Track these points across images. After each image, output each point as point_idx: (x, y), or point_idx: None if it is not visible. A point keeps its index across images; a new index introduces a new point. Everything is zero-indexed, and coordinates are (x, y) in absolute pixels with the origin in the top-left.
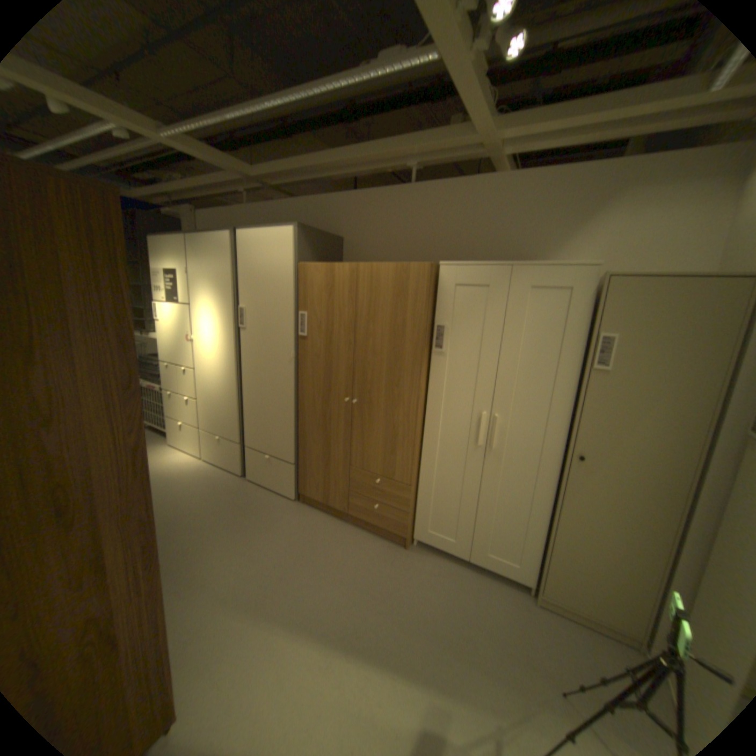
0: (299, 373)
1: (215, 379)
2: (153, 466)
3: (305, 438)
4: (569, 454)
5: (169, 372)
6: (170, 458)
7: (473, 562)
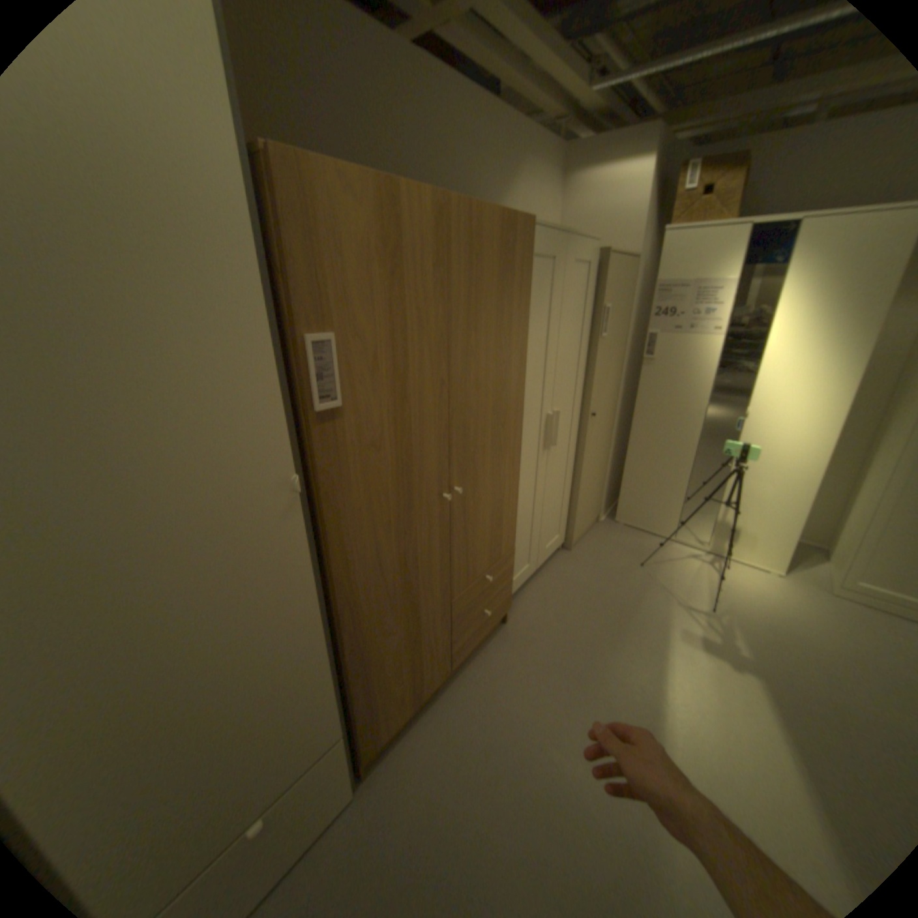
0: (311, 521)
1: None
2: None
3: (362, 651)
4: (586, 417)
5: None
6: None
7: (537, 568)
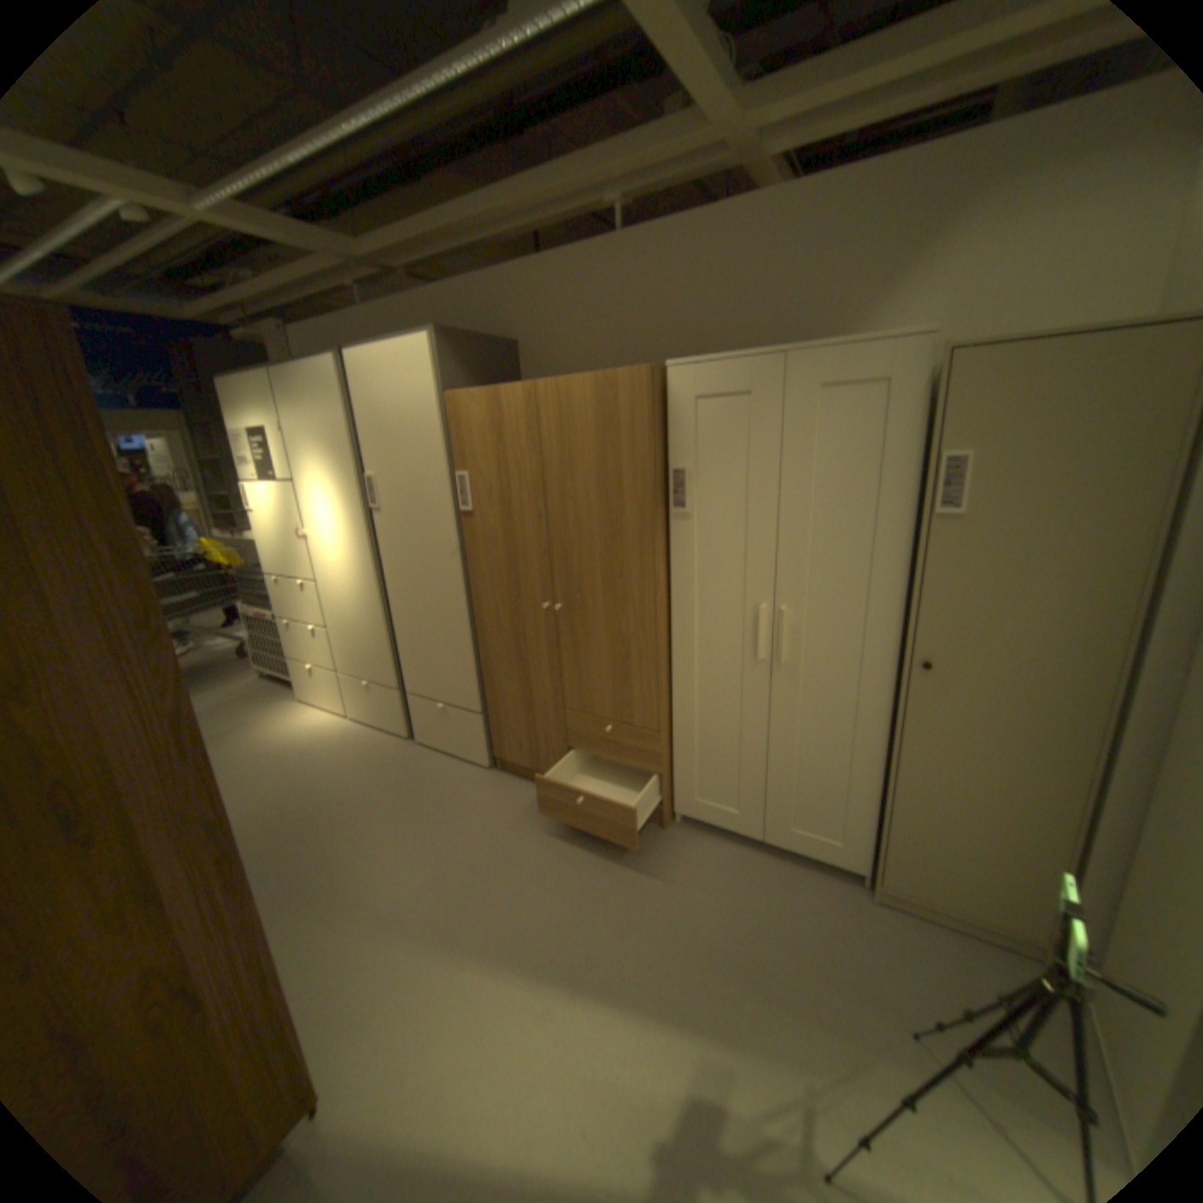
0: (471, 571)
1: (349, 594)
2: (278, 735)
3: (492, 672)
4: (906, 661)
5: (282, 591)
6: (303, 721)
7: (769, 843)
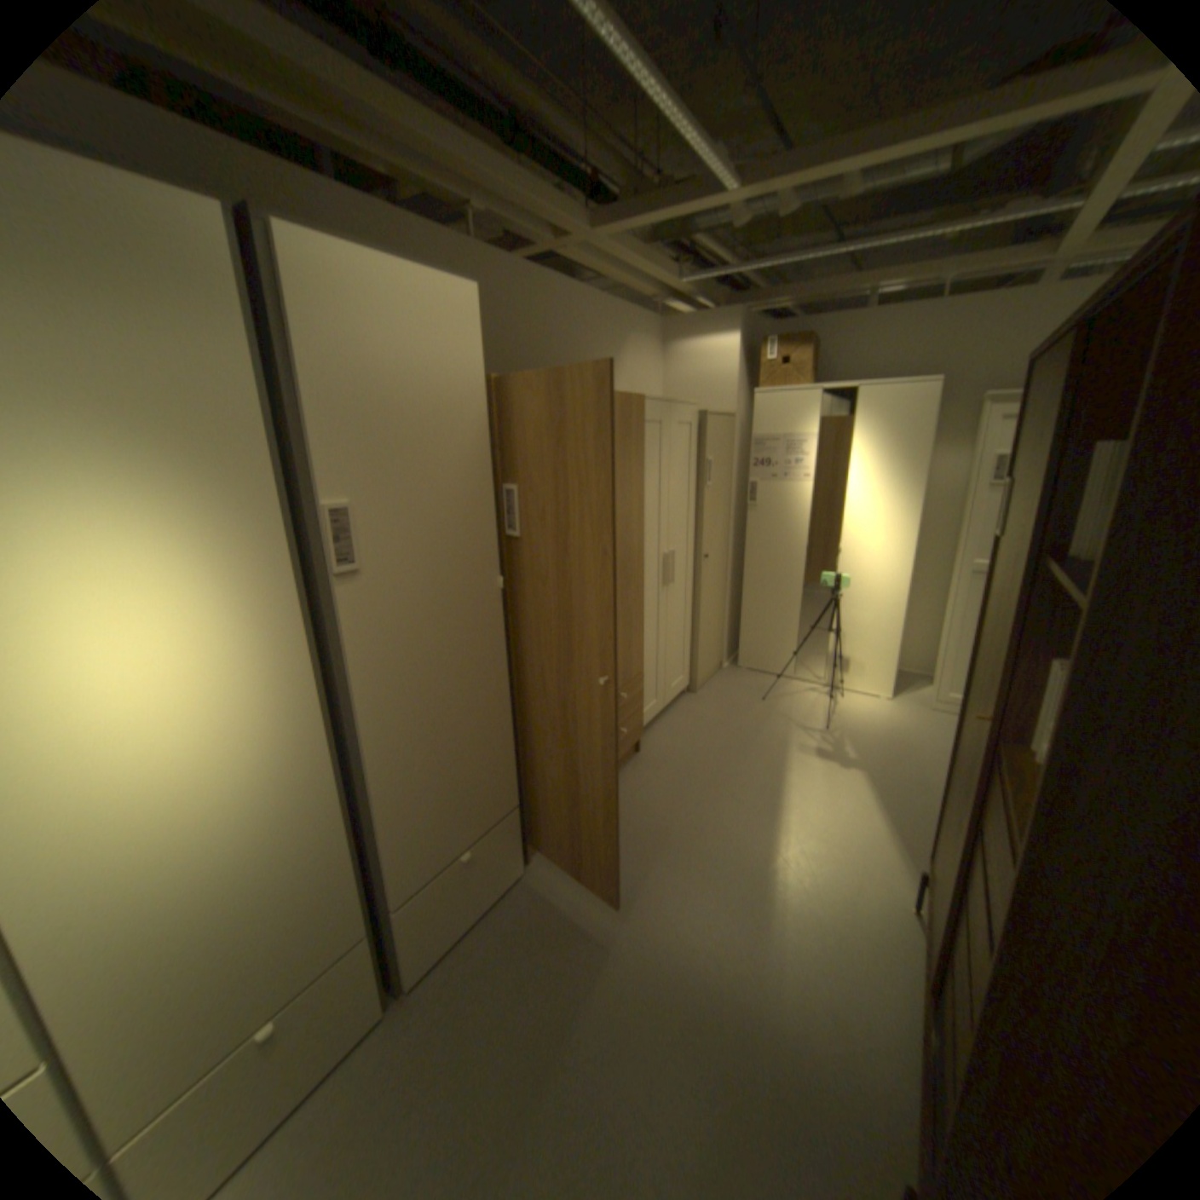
0: (504, 616)
1: (205, 836)
2: None
3: (532, 732)
4: (699, 559)
5: None
6: None
7: (665, 706)
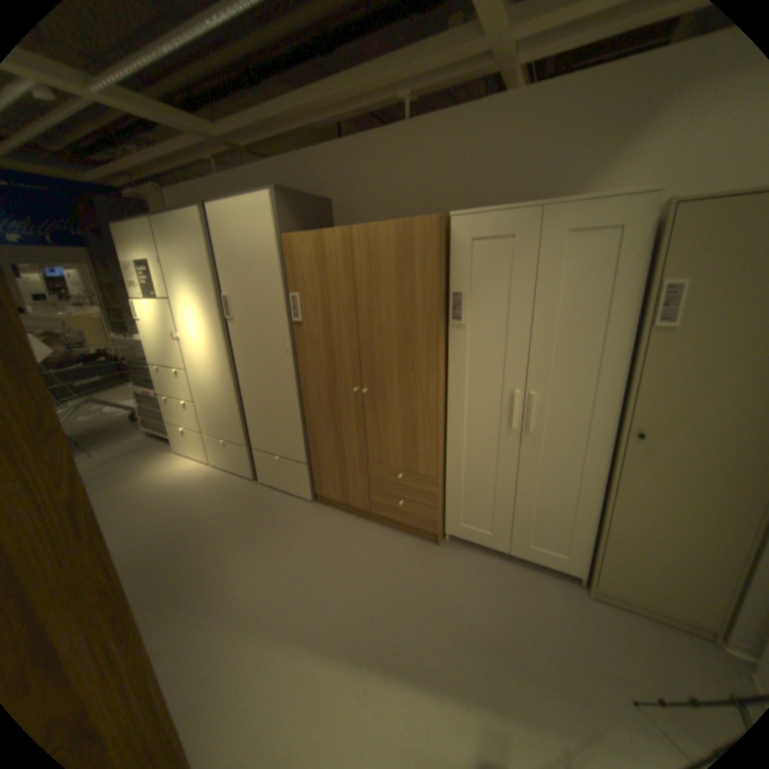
0: (299, 364)
1: (210, 379)
2: (159, 478)
3: (314, 435)
4: (625, 432)
5: (161, 376)
6: (177, 467)
7: (514, 555)
